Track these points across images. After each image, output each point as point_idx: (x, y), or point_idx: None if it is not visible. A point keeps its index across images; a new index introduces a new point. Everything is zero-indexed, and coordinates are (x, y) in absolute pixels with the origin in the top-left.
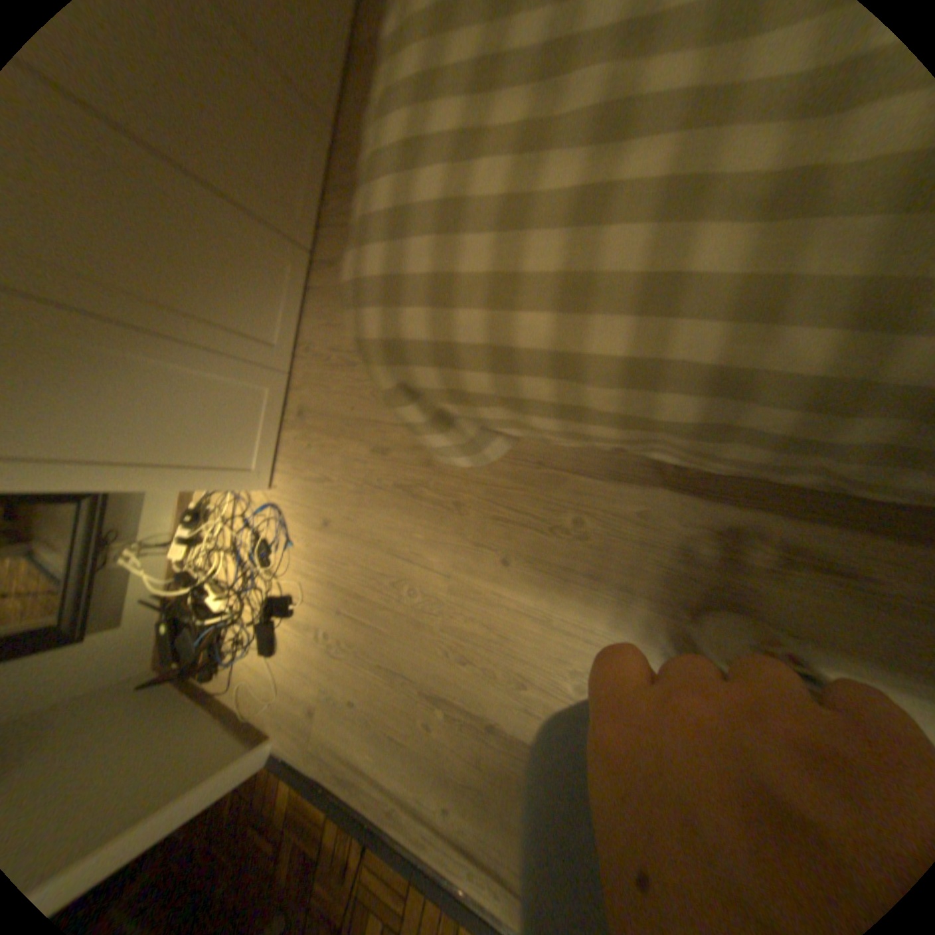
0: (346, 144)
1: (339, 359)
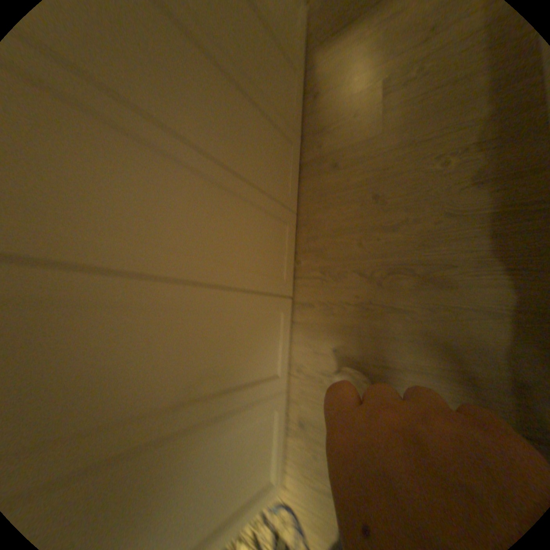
0: (307, 223)
1: (329, 382)
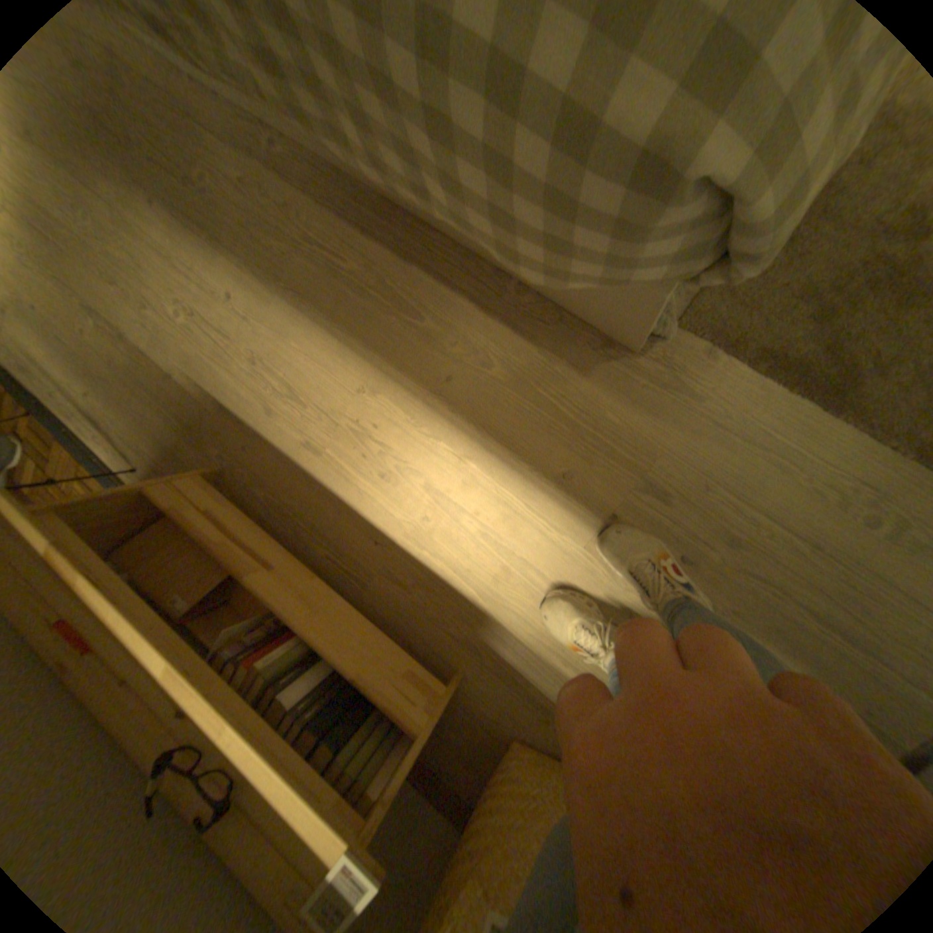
0: None
1: None
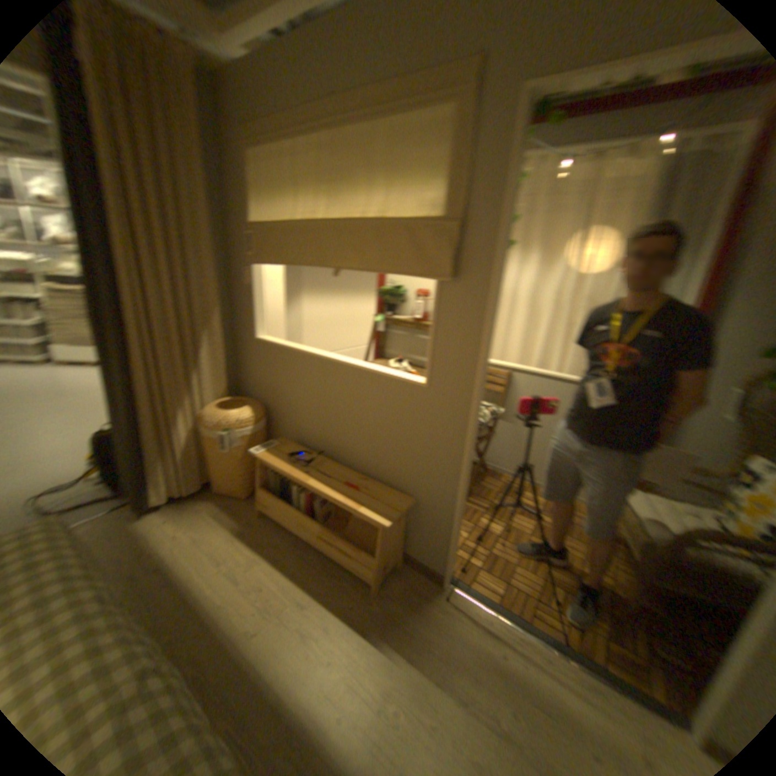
0: None
1: None
